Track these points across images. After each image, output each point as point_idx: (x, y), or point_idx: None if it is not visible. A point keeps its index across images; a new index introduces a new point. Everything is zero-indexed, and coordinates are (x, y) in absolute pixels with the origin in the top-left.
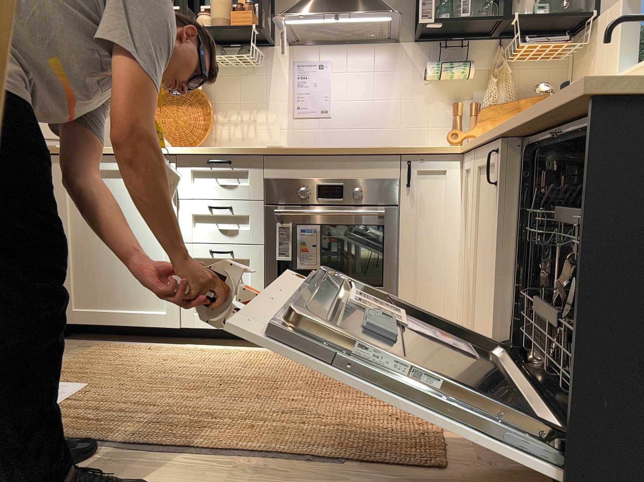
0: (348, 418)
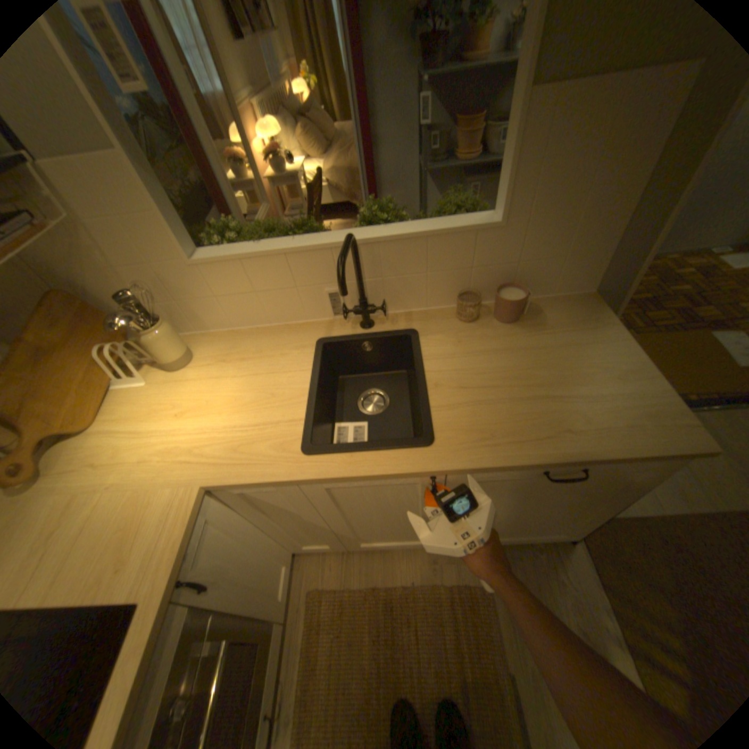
0: (442, 683)
